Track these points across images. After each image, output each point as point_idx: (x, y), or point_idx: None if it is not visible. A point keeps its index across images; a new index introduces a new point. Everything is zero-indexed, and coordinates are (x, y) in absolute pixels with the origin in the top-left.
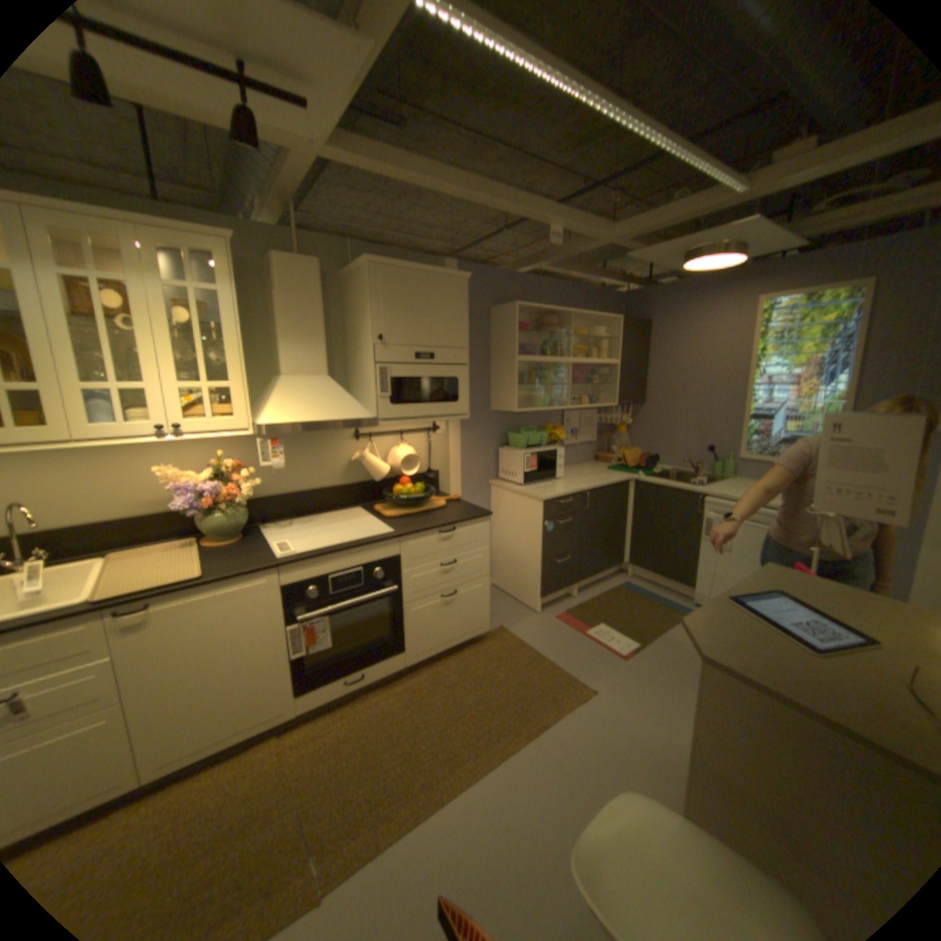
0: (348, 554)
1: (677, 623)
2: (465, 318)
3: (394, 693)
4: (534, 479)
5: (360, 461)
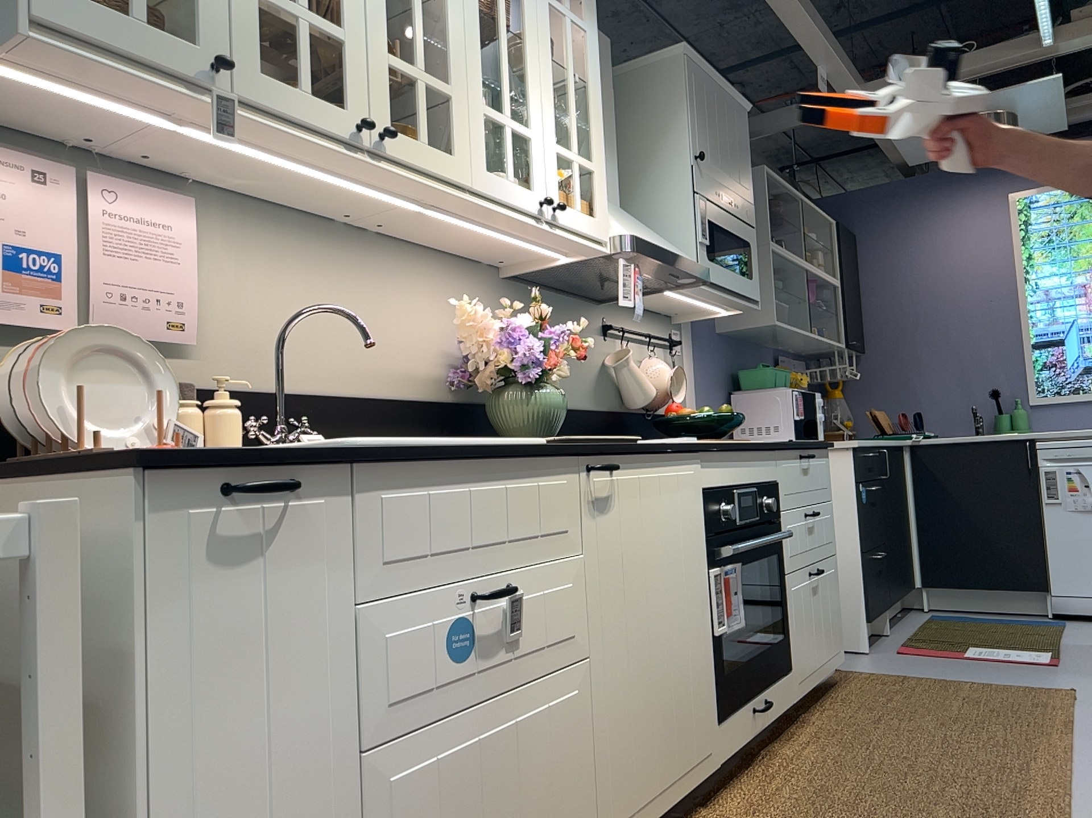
0: (746, 458)
1: (1058, 631)
2: (751, 163)
3: (802, 741)
4: (804, 434)
5: (611, 374)
